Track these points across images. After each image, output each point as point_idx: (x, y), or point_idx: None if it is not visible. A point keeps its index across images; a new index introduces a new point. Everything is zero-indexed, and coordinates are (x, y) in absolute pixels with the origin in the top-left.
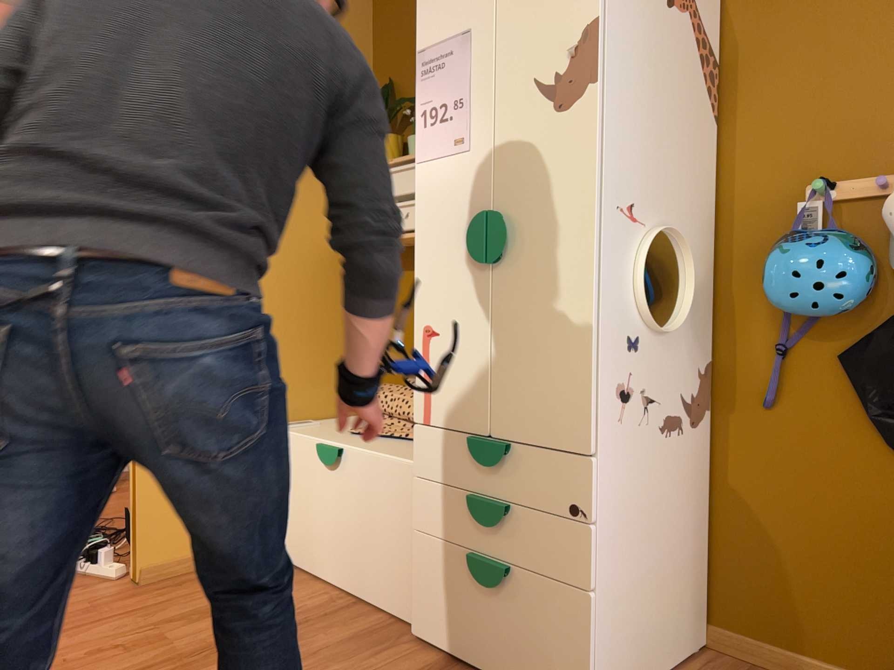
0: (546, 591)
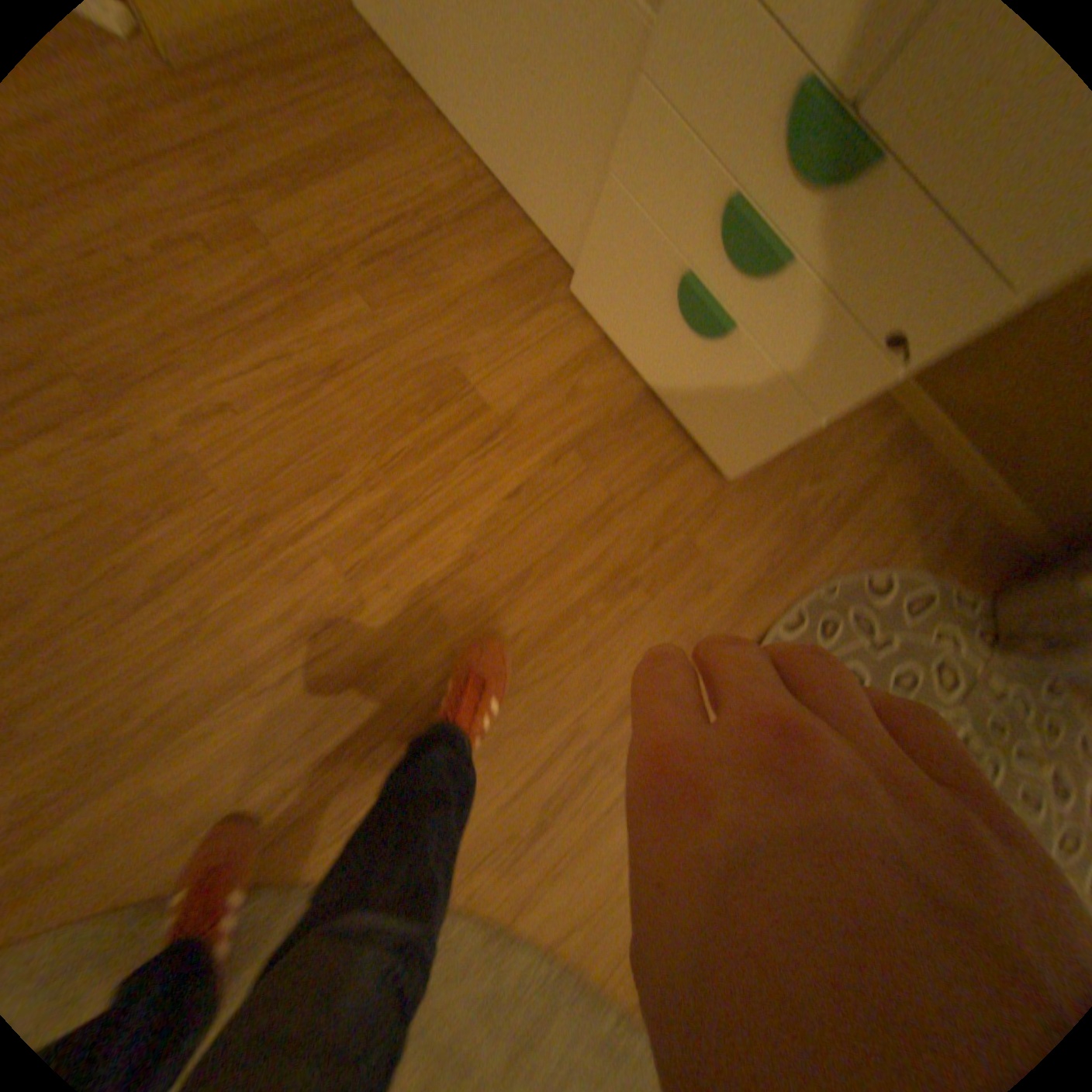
0: (766, 375)
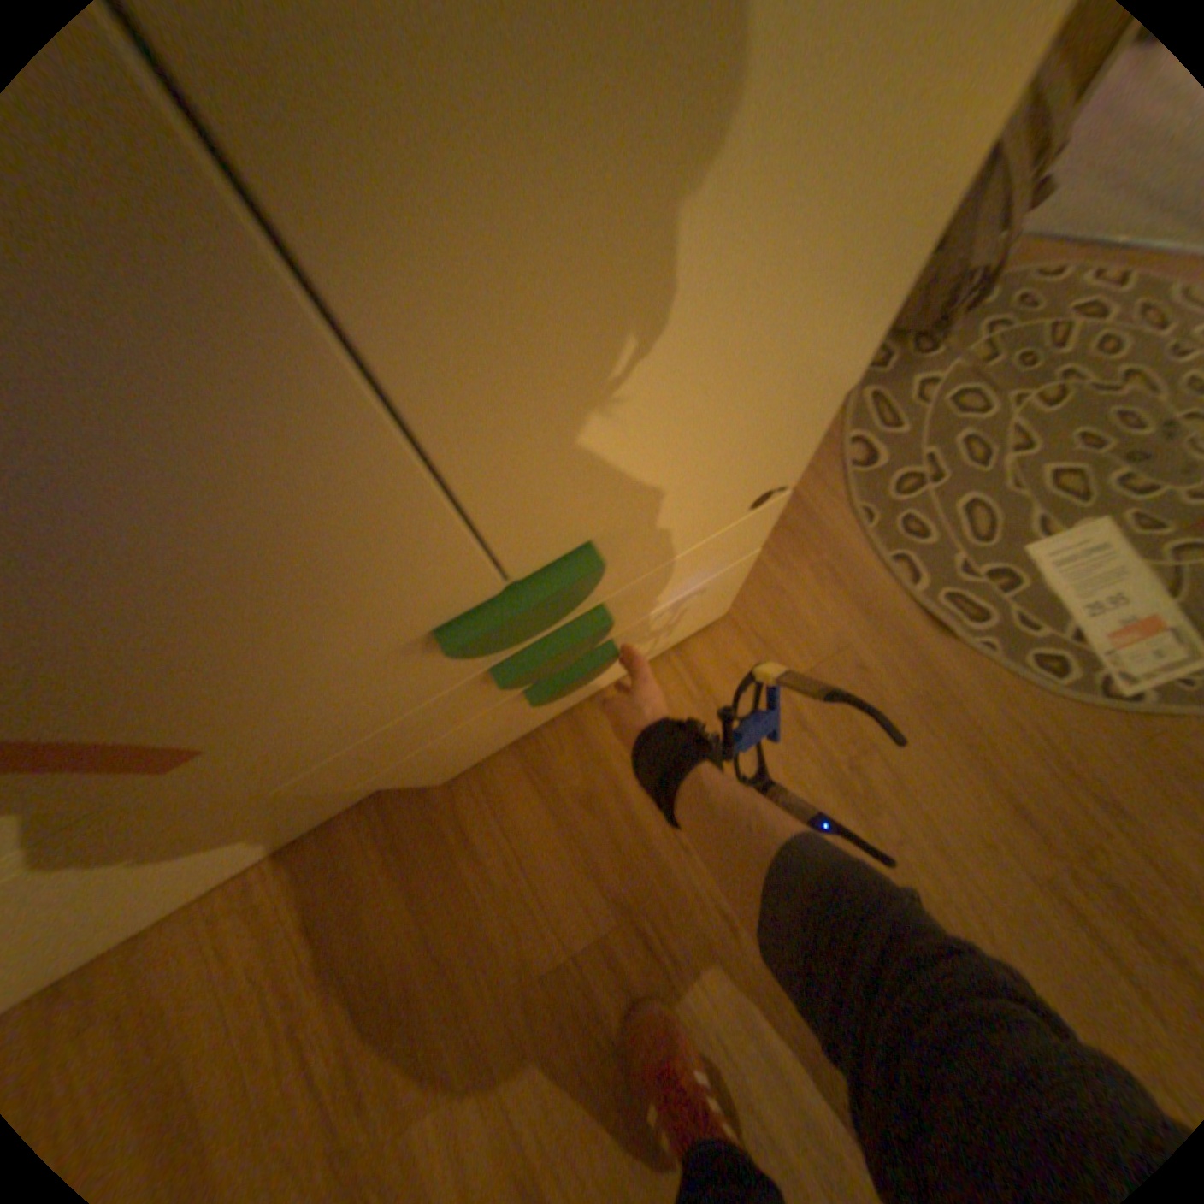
0: (678, 600)
